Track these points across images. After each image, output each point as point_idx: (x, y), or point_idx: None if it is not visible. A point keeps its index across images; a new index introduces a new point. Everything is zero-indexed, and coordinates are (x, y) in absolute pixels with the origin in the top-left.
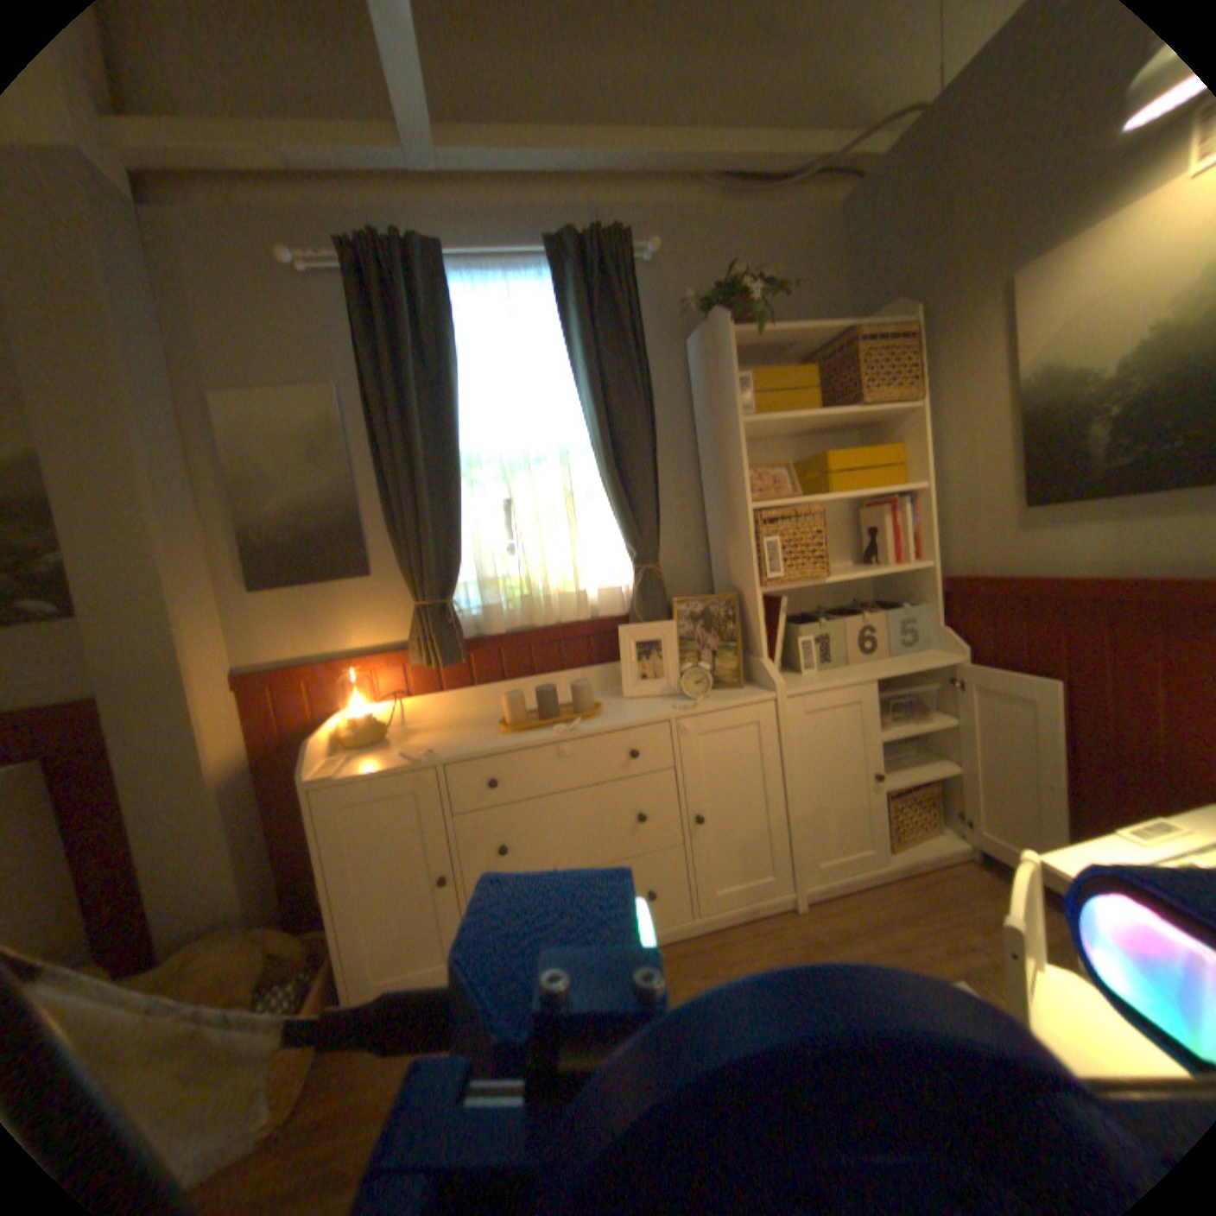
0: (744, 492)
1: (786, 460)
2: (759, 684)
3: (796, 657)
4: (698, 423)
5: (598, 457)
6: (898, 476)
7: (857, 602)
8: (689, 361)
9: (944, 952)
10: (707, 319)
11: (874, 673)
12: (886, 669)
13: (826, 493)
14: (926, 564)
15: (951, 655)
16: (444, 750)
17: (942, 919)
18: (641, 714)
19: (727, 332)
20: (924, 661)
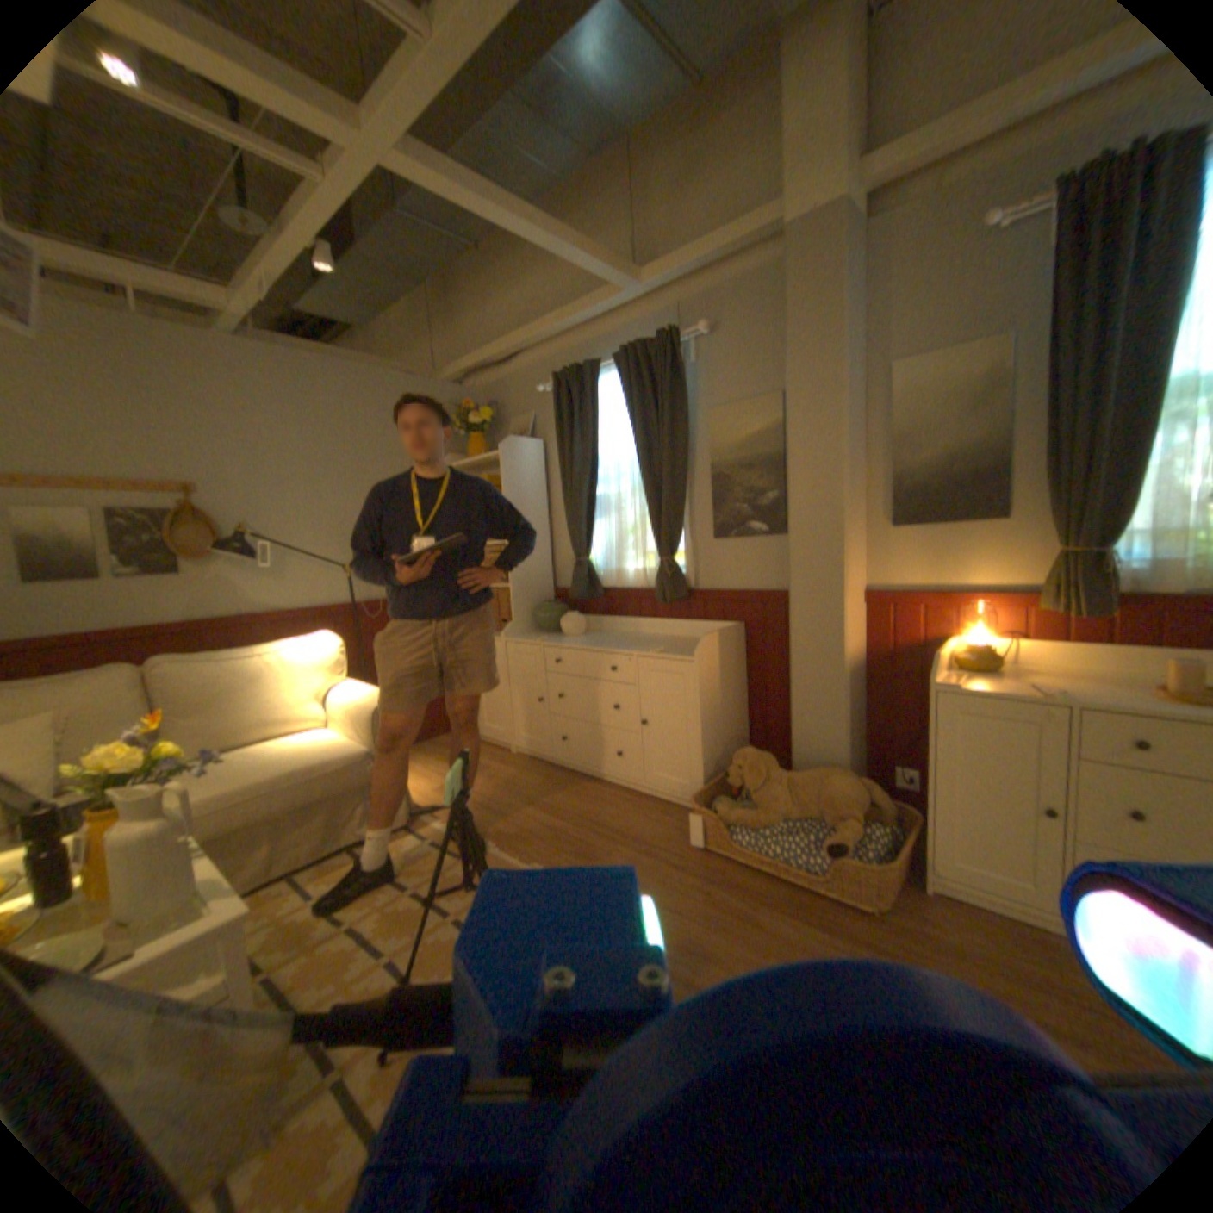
0: None
1: None
2: None
3: None
4: None
5: None
6: None
7: None
8: None
9: None
10: None
11: None
12: None
13: None
14: None
15: None
16: (1082, 697)
17: None
18: None
19: None
20: None
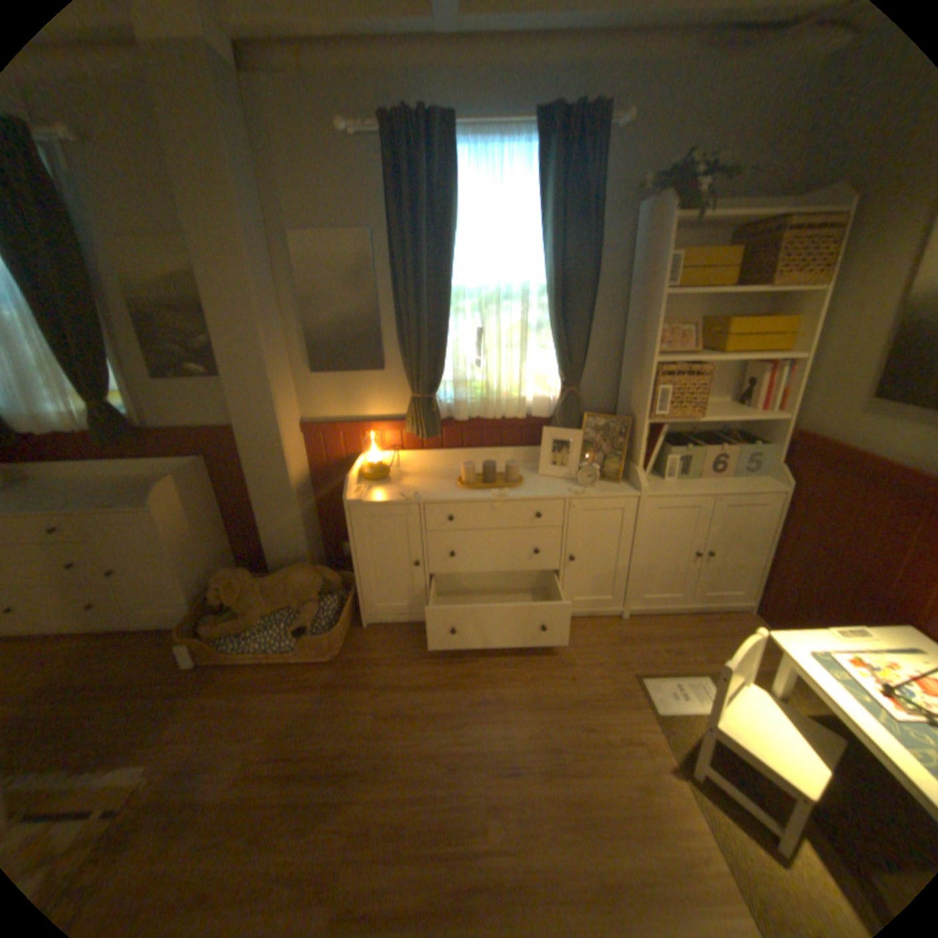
0: (654, 349)
1: (699, 315)
2: (631, 483)
3: (664, 467)
4: (634, 278)
5: (550, 303)
6: (787, 343)
7: (725, 430)
8: (639, 220)
9: (705, 661)
10: (662, 187)
11: (716, 490)
12: (726, 489)
13: (722, 351)
14: (785, 417)
15: (780, 486)
16: (424, 494)
17: (712, 643)
18: (547, 493)
19: (672, 216)
20: (757, 487)
